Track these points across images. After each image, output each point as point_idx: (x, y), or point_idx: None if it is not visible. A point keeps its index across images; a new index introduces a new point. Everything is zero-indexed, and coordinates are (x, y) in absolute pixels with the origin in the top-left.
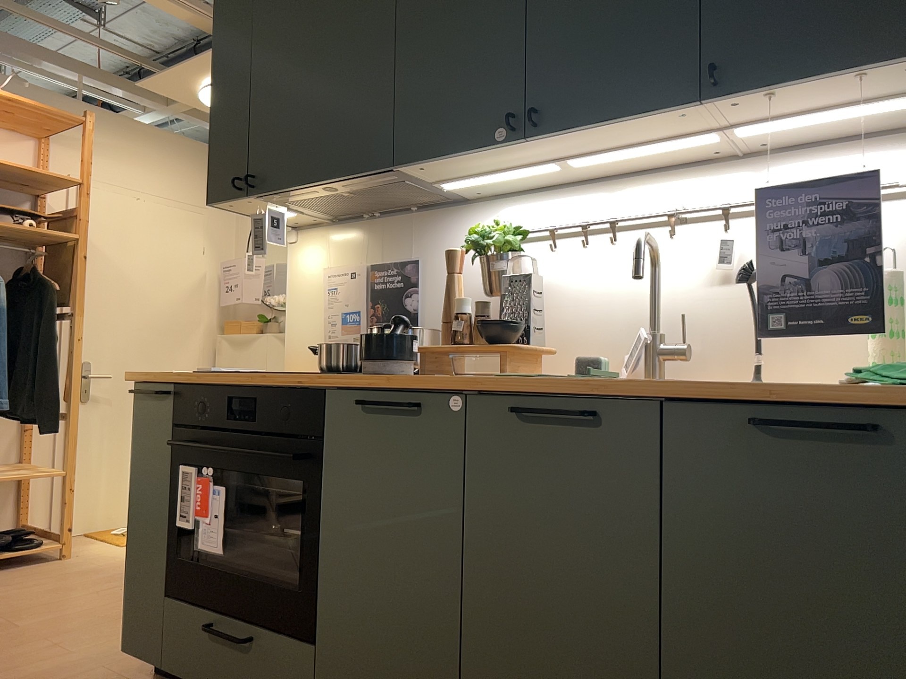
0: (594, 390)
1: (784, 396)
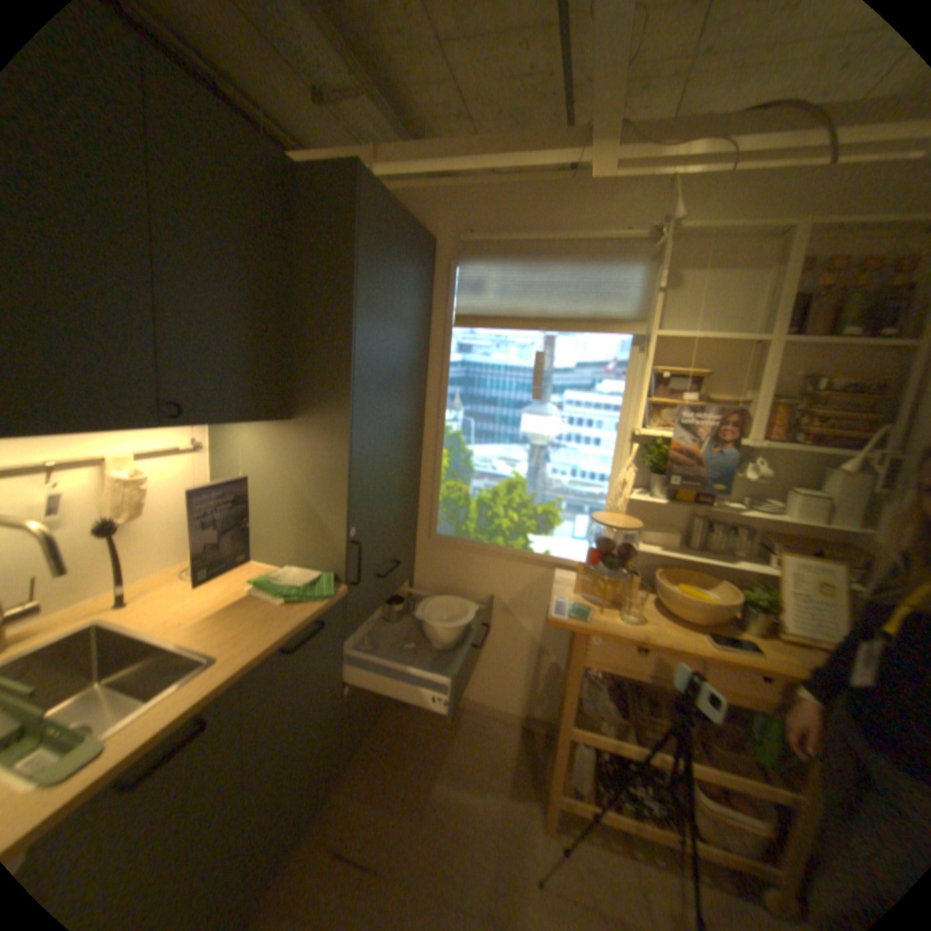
0: (199, 704)
1: (295, 631)
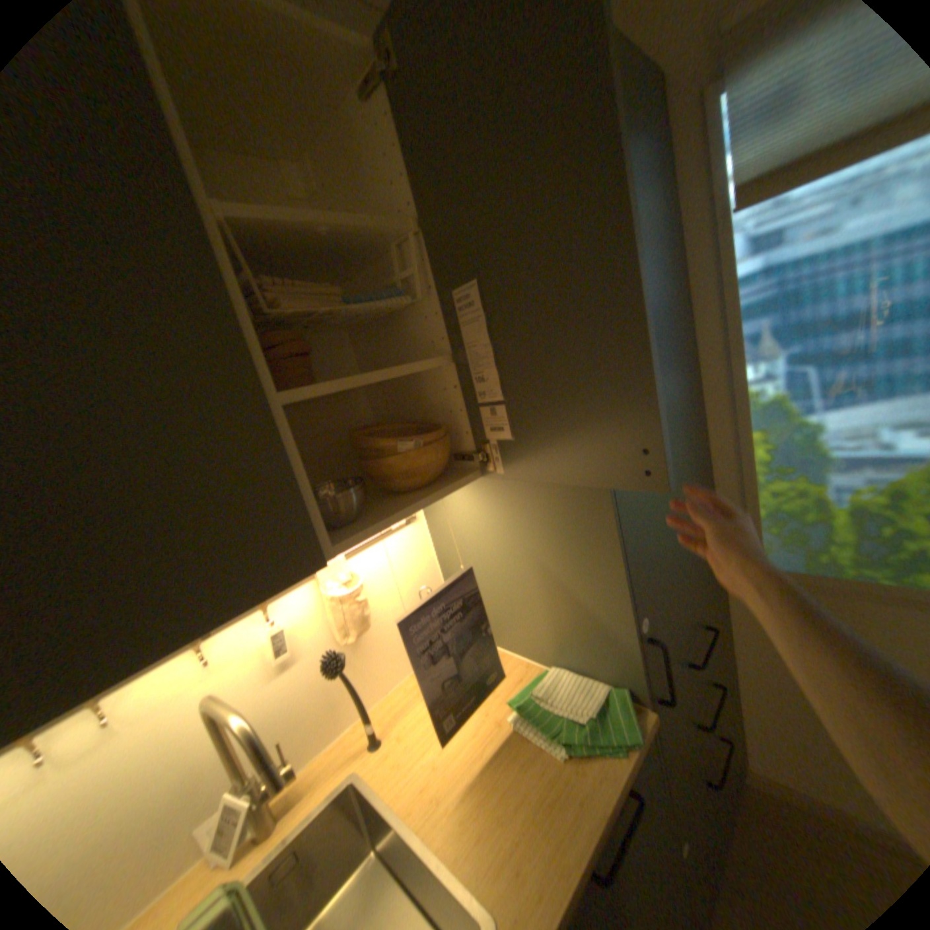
0: None
1: (604, 840)
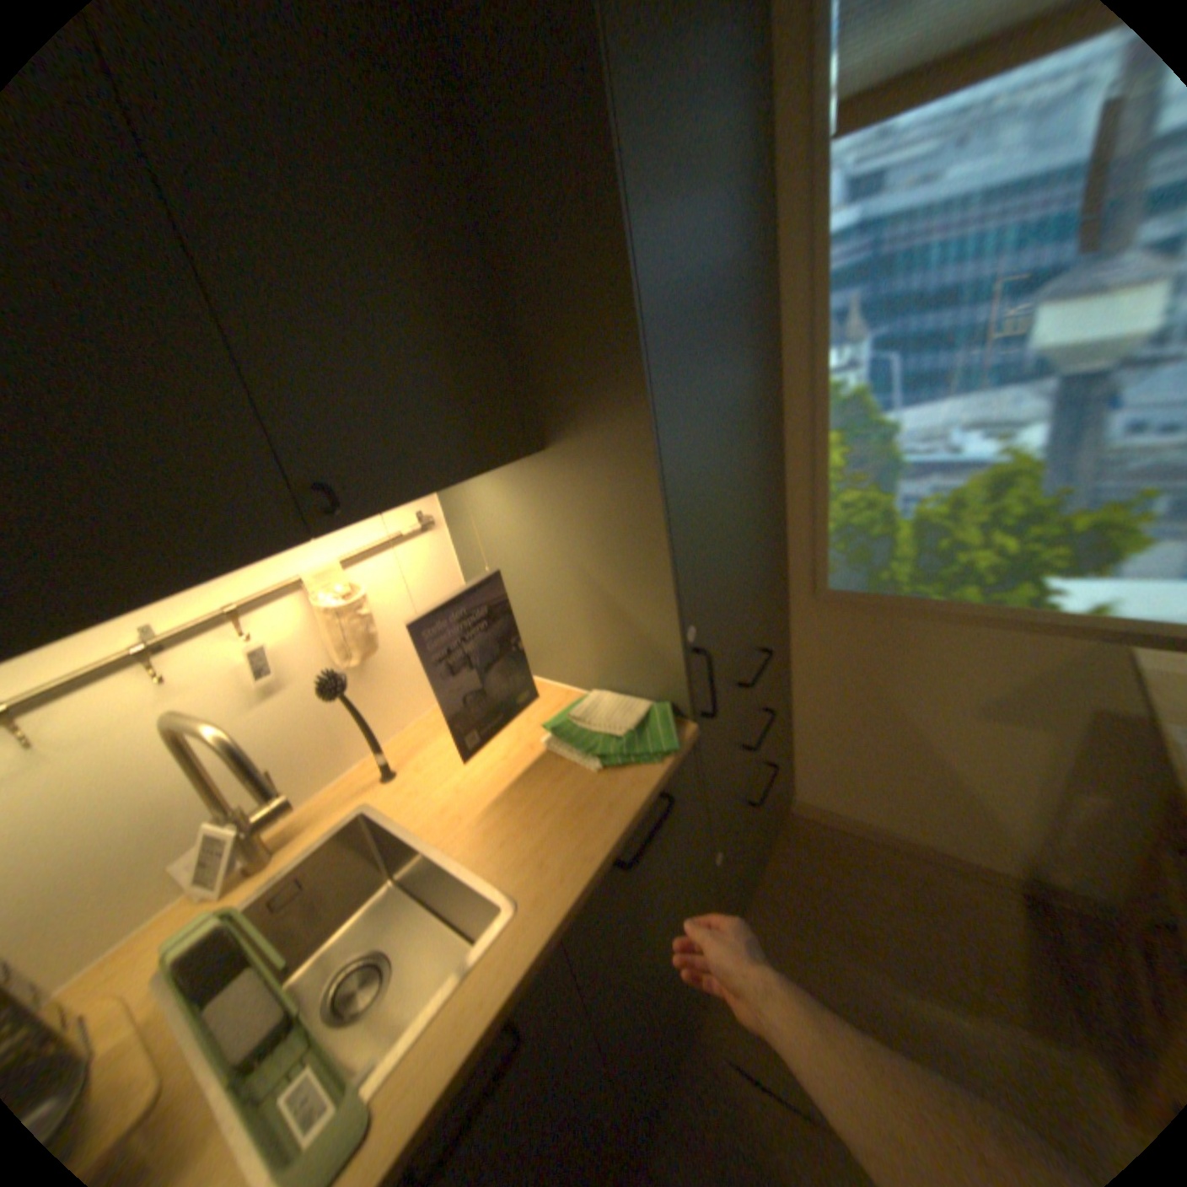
0: (501, 1011)
1: (629, 830)
